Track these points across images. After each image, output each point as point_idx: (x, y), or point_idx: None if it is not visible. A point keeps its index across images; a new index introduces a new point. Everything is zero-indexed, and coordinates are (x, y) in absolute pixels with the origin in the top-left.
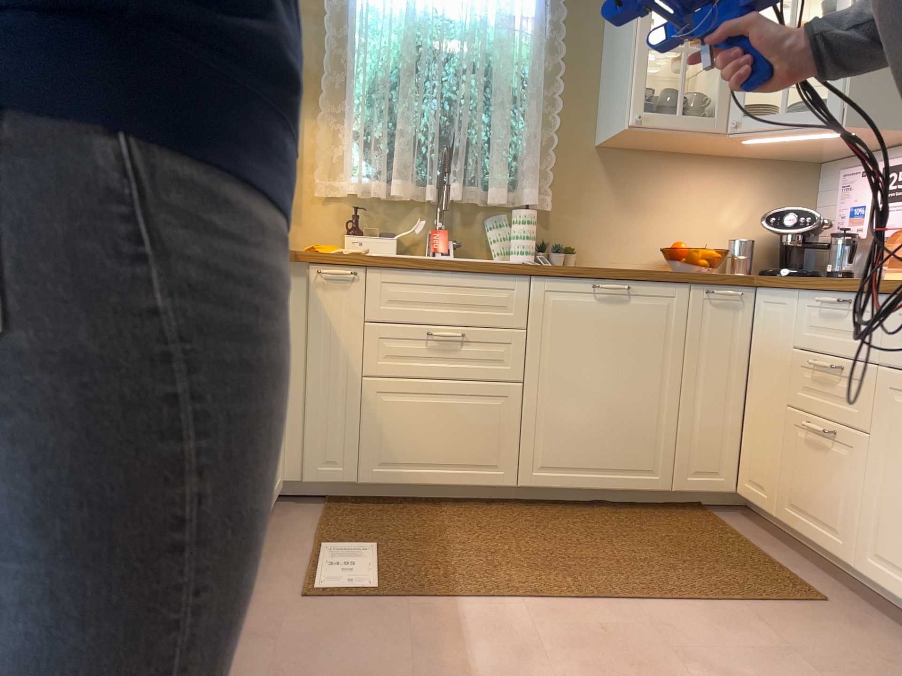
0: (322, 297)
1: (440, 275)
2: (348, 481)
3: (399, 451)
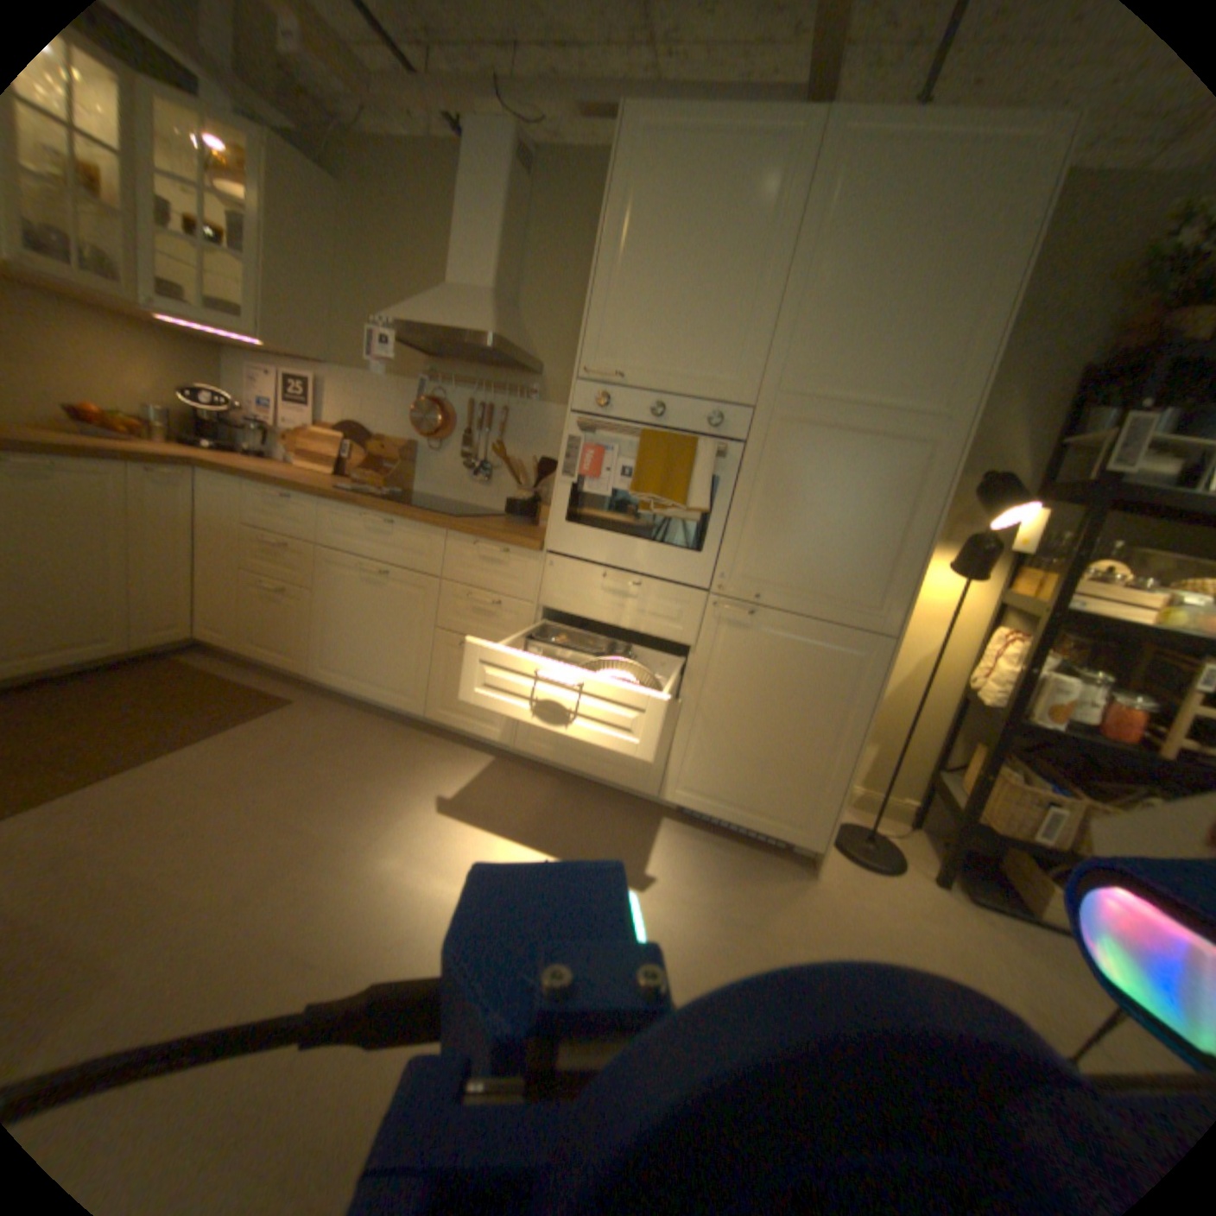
0: None
1: None
2: None
3: None
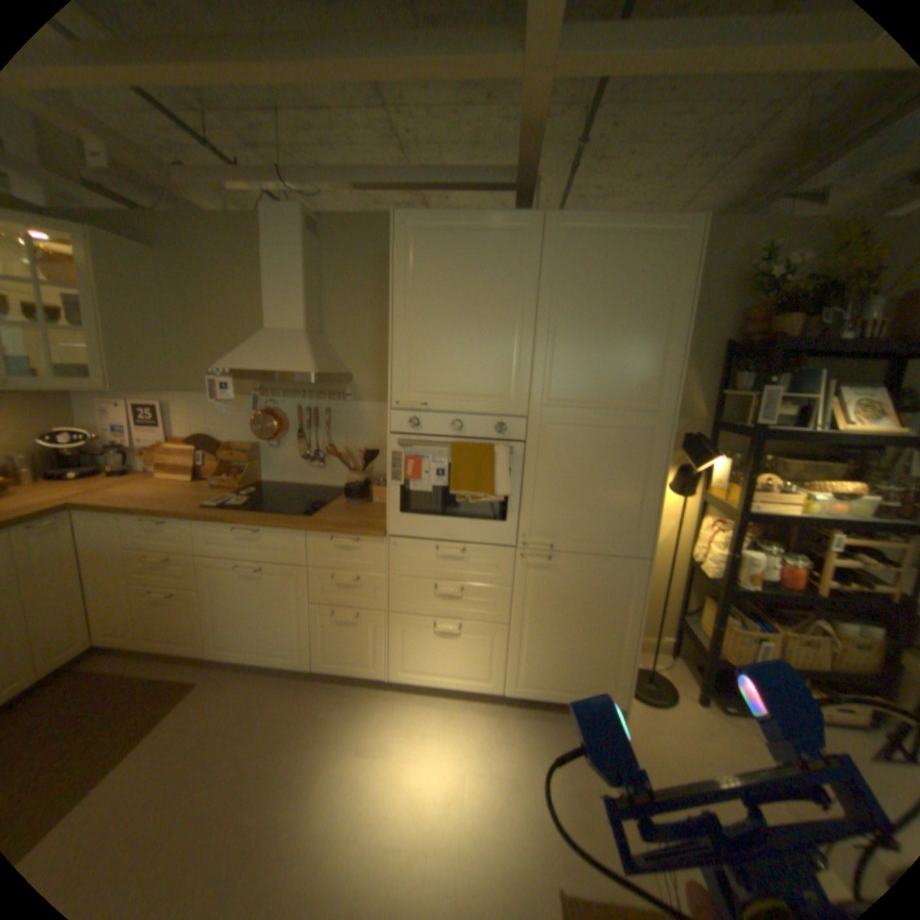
0: None
1: None
2: None
3: None
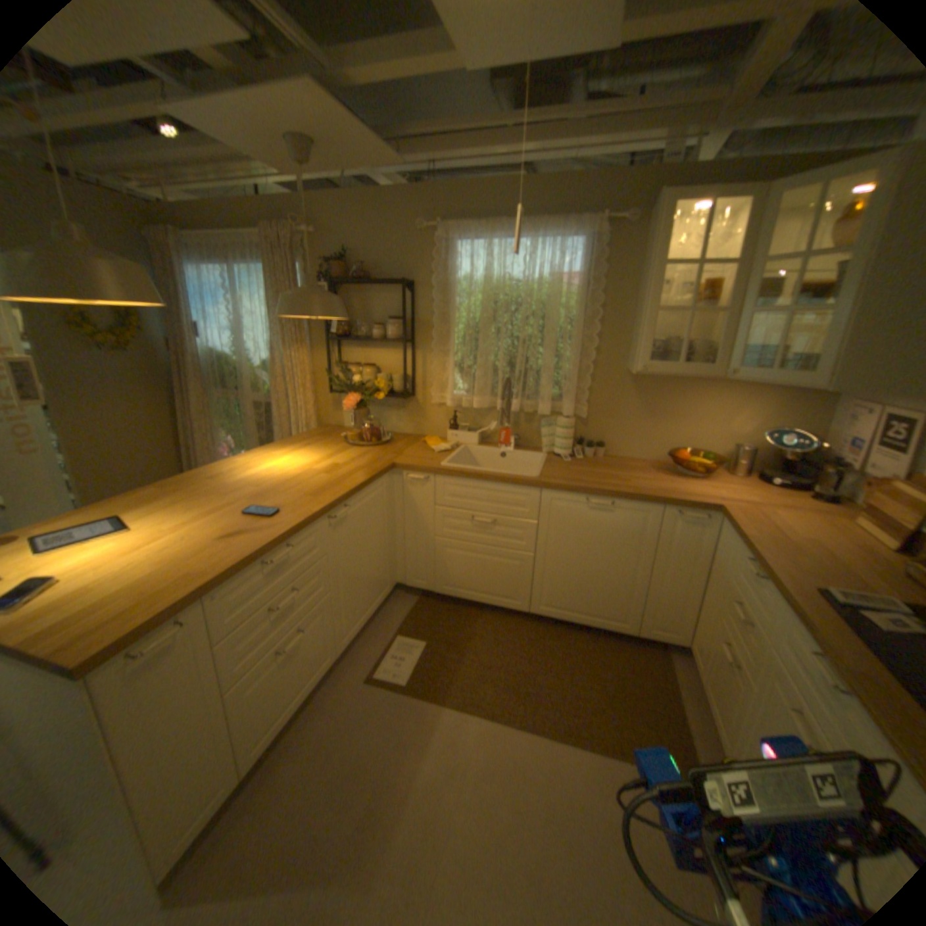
0: (412, 490)
1: (480, 483)
2: (430, 591)
3: (457, 580)
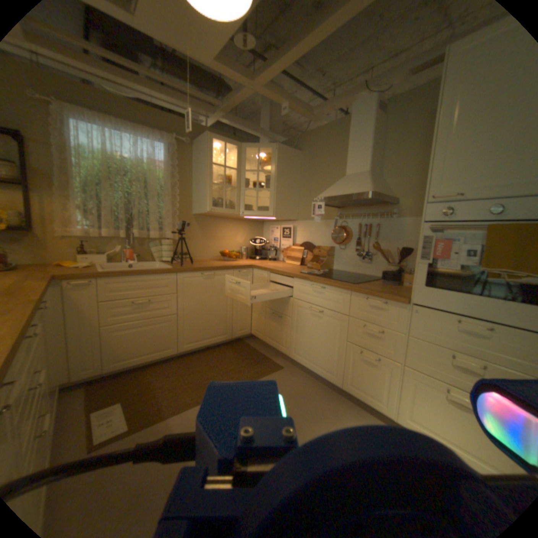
0: (71, 295)
1: (135, 278)
2: (96, 376)
3: (122, 355)
